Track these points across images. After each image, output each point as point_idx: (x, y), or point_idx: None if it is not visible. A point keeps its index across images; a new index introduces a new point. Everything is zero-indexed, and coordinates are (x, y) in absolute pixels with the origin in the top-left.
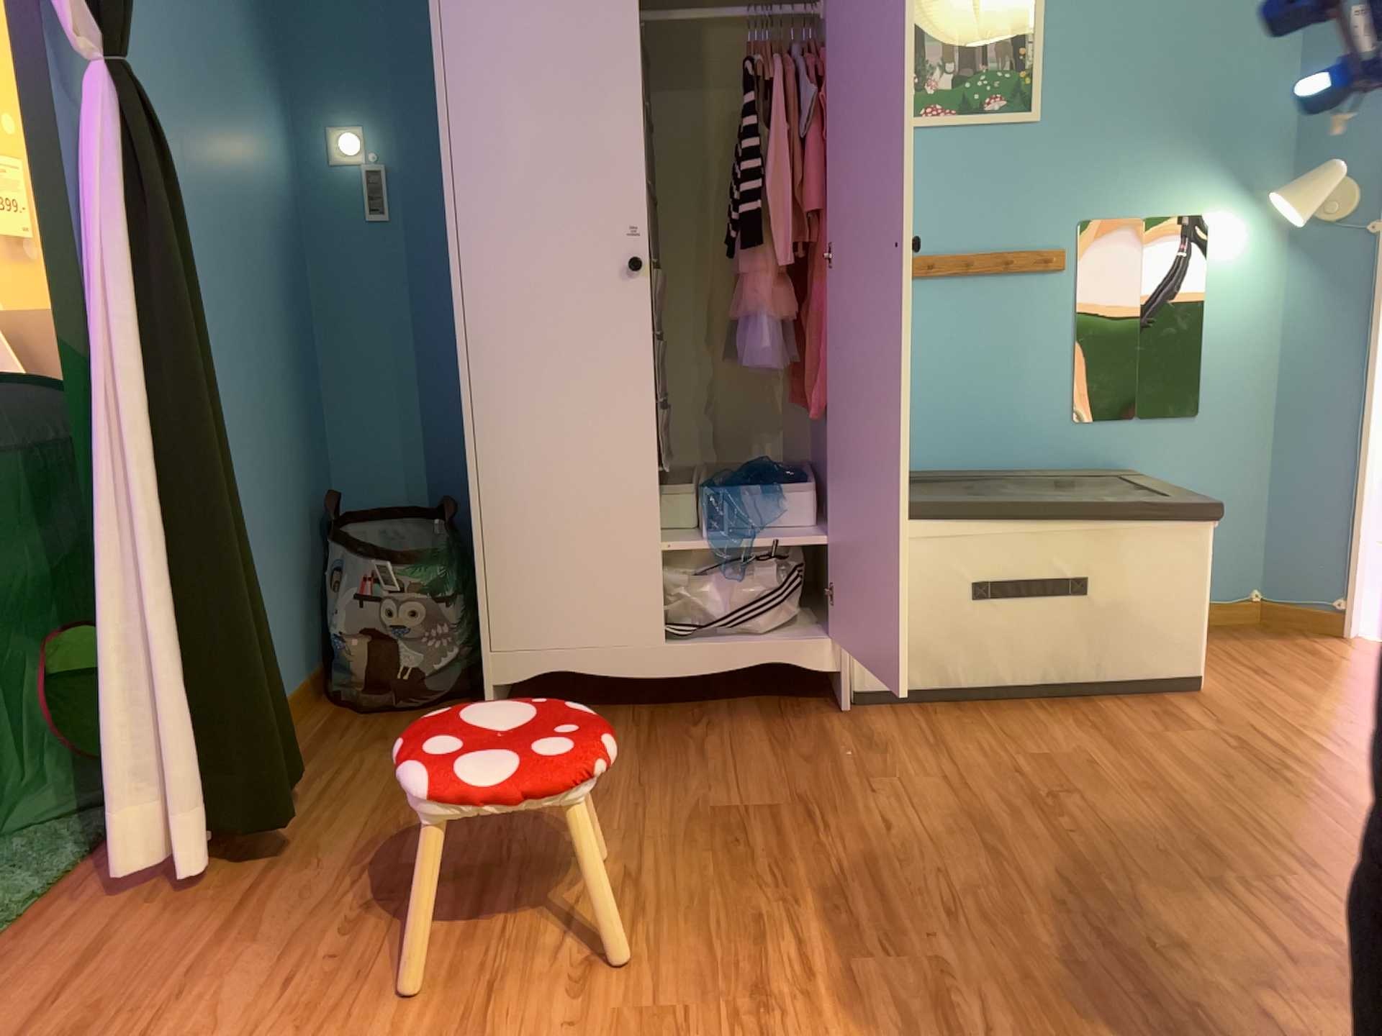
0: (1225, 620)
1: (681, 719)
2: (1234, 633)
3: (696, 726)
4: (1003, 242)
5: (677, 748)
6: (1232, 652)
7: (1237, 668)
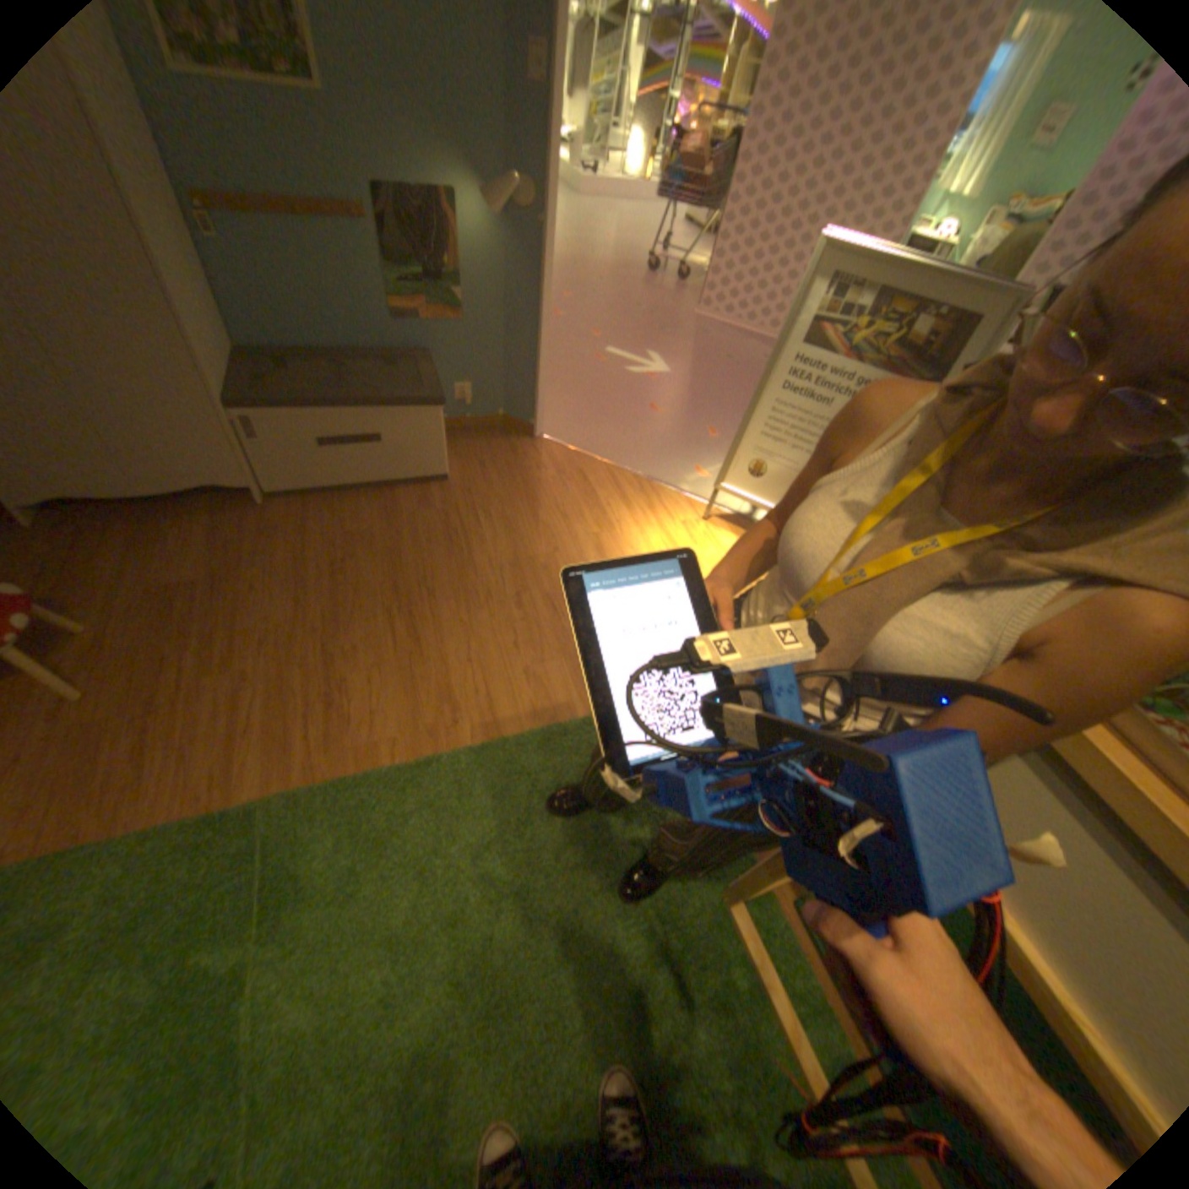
0: (486, 424)
1: (160, 514)
2: (488, 432)
3: (169, 519)
4: (318, 190)
5: (152, 538)
6: (479, 448)
7: (475, 460)
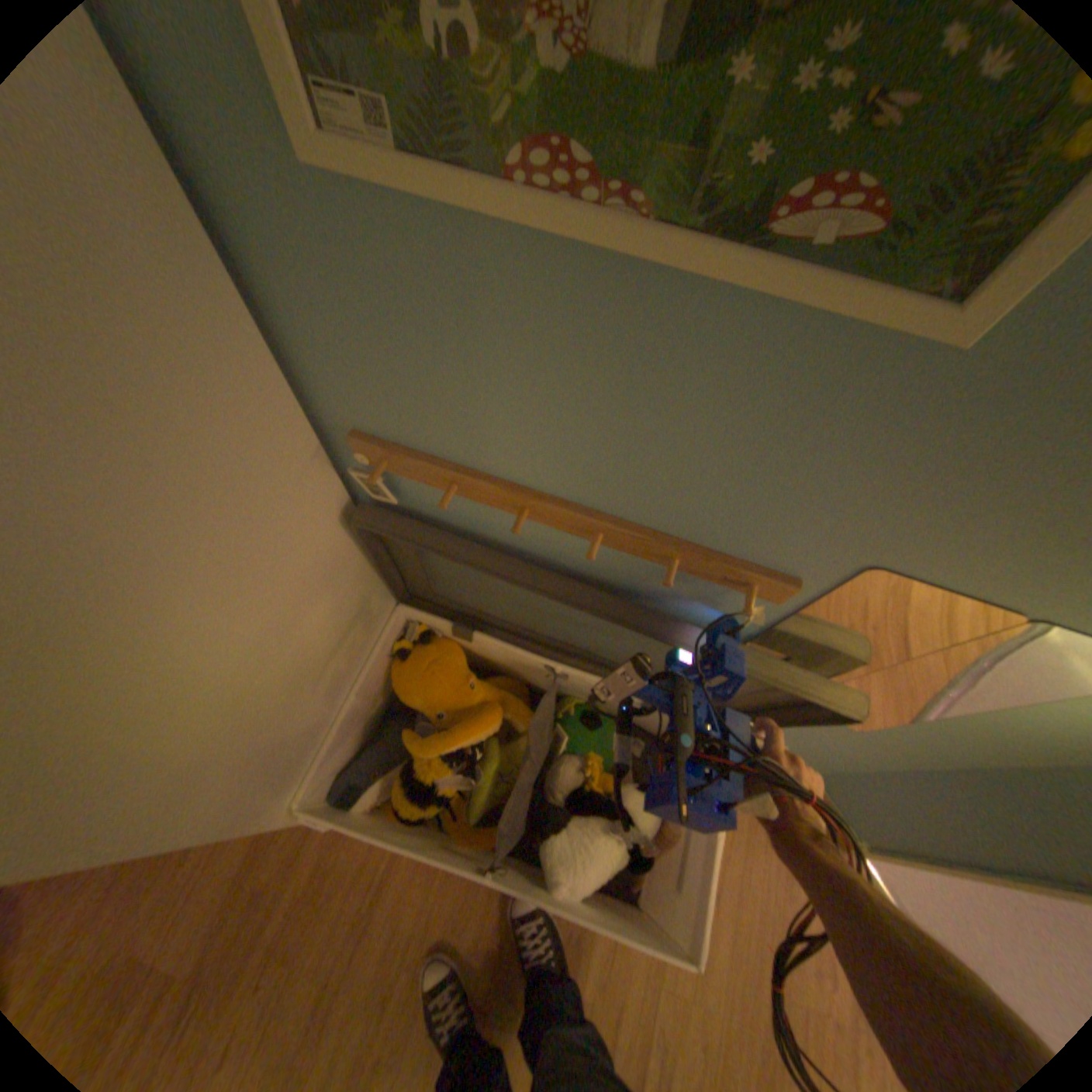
0: None
1: None
2: None
3: None
4: (692, 525)
5: None
6: None
7: None
